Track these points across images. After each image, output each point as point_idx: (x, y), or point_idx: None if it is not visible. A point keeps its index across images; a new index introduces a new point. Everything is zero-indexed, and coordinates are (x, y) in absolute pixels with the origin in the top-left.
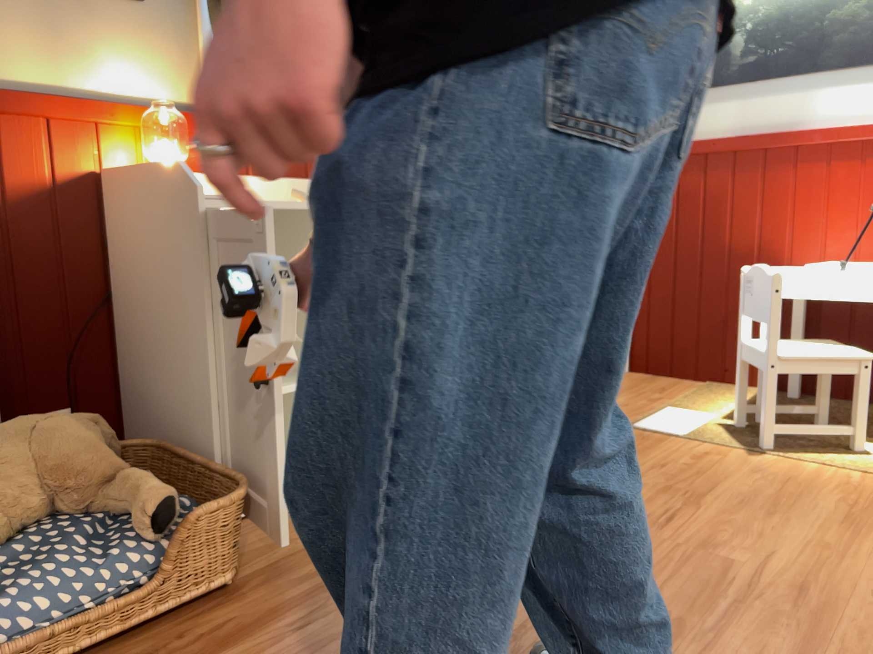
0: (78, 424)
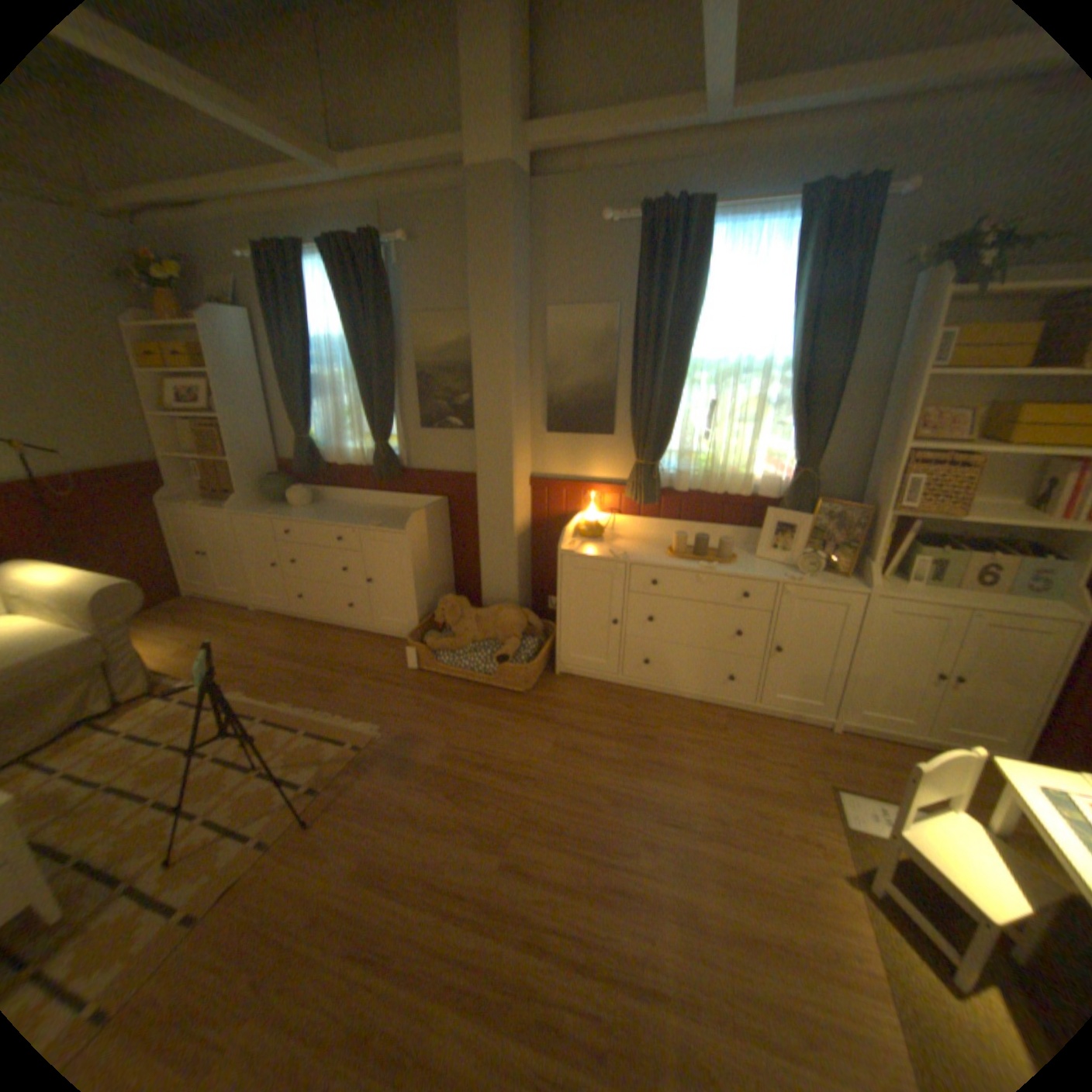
0: (515, 616)
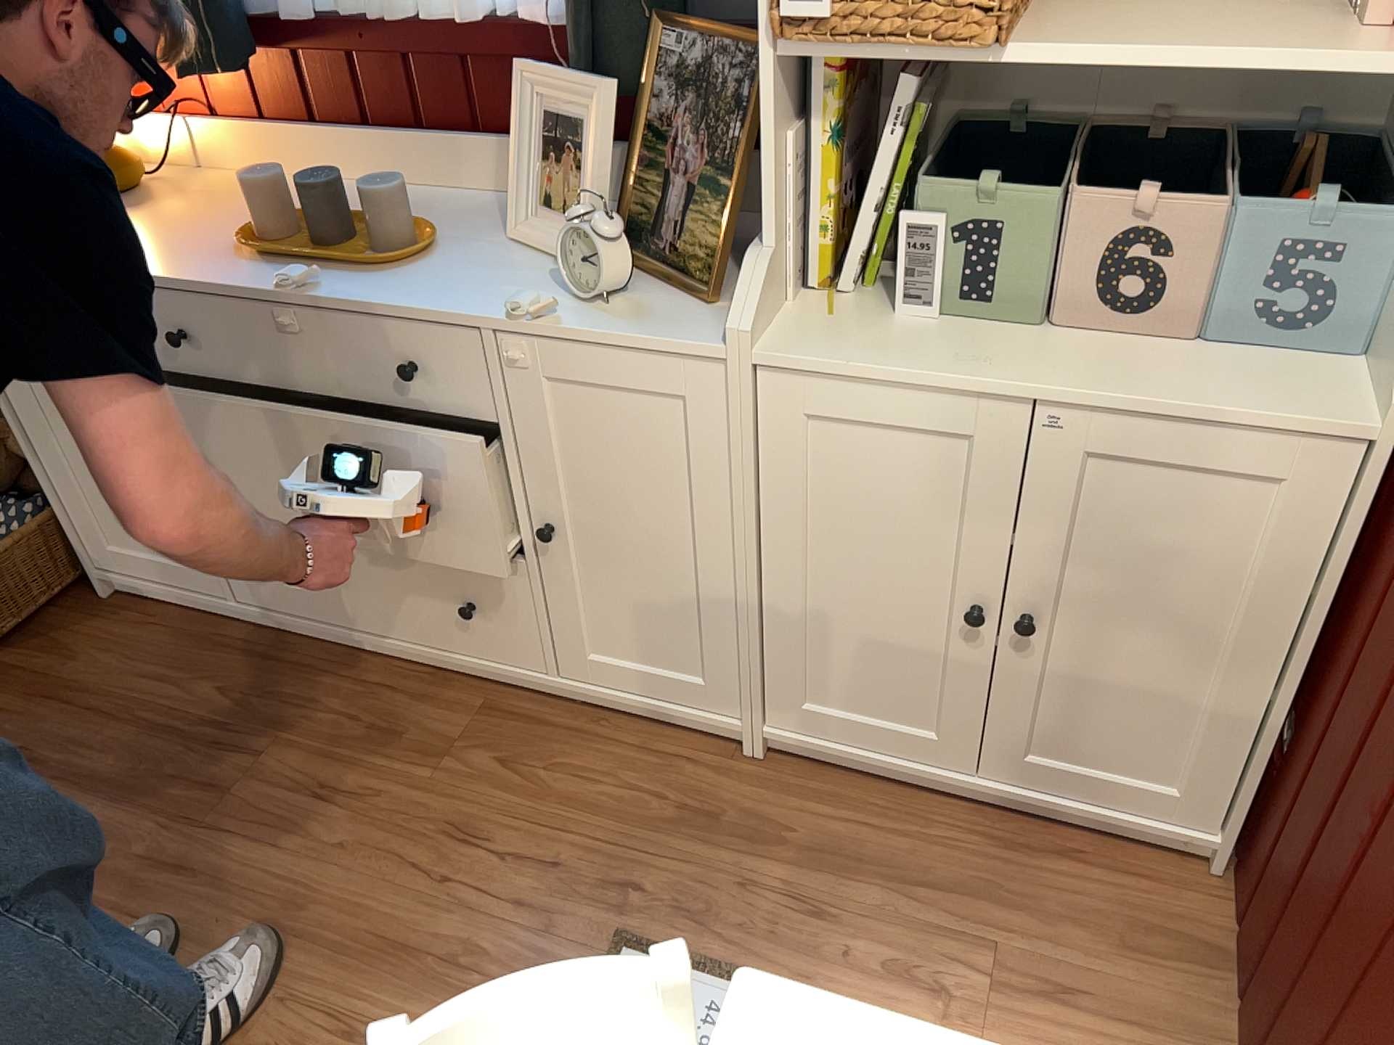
0: None
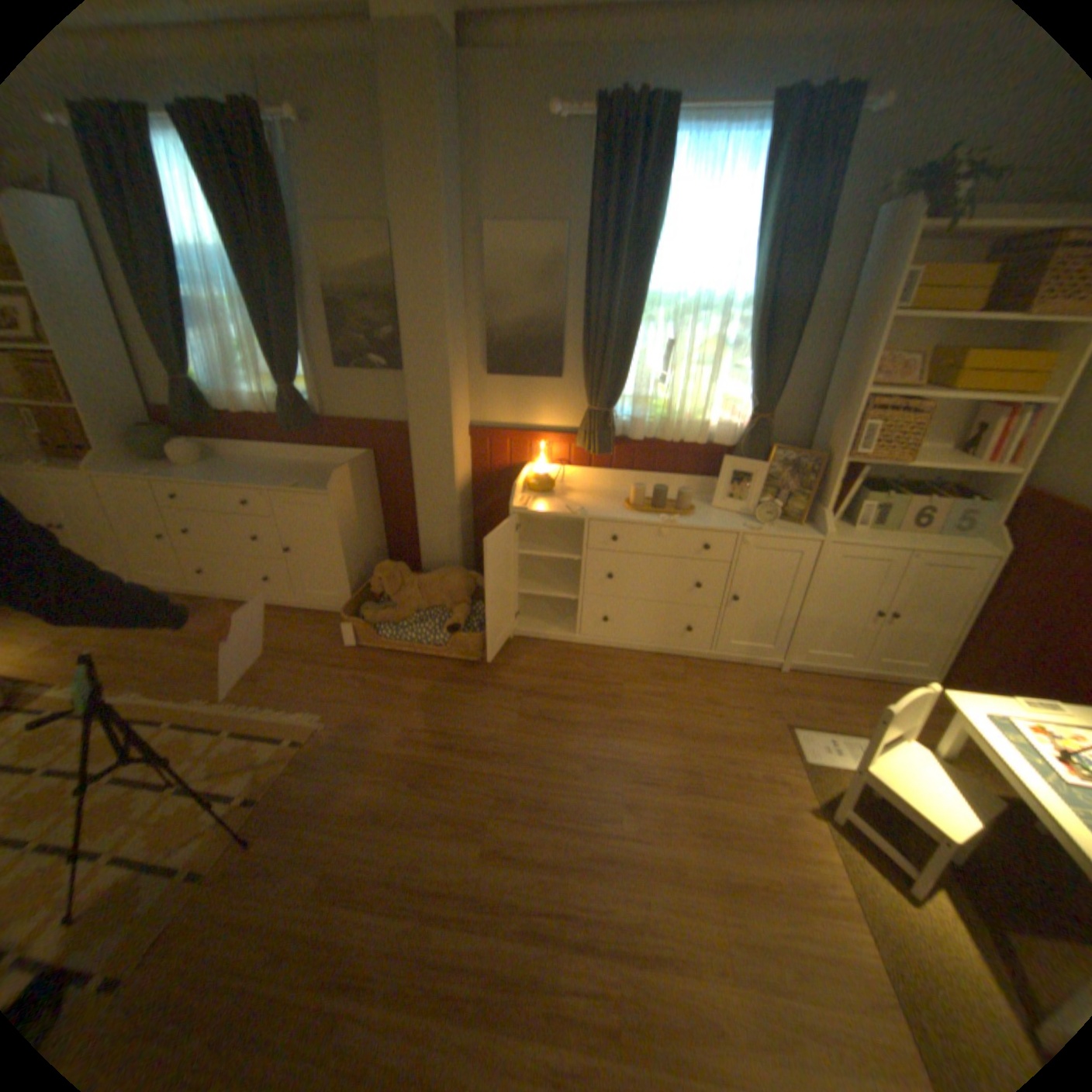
0: (462, 580)
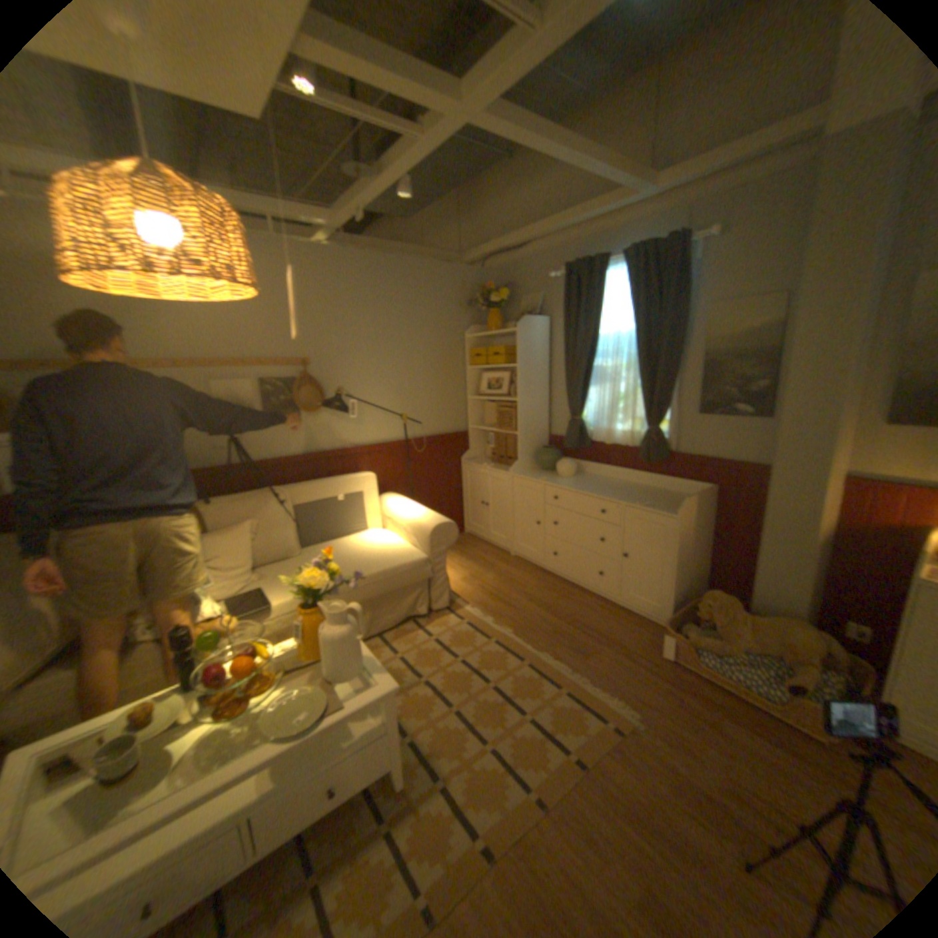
0: (814, 639)
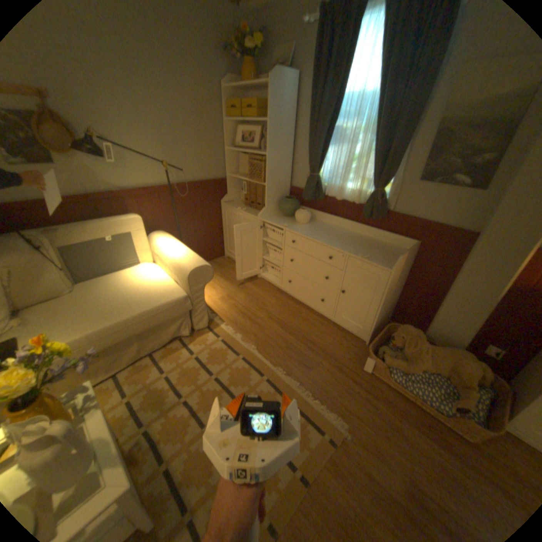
0: (477, 369)
